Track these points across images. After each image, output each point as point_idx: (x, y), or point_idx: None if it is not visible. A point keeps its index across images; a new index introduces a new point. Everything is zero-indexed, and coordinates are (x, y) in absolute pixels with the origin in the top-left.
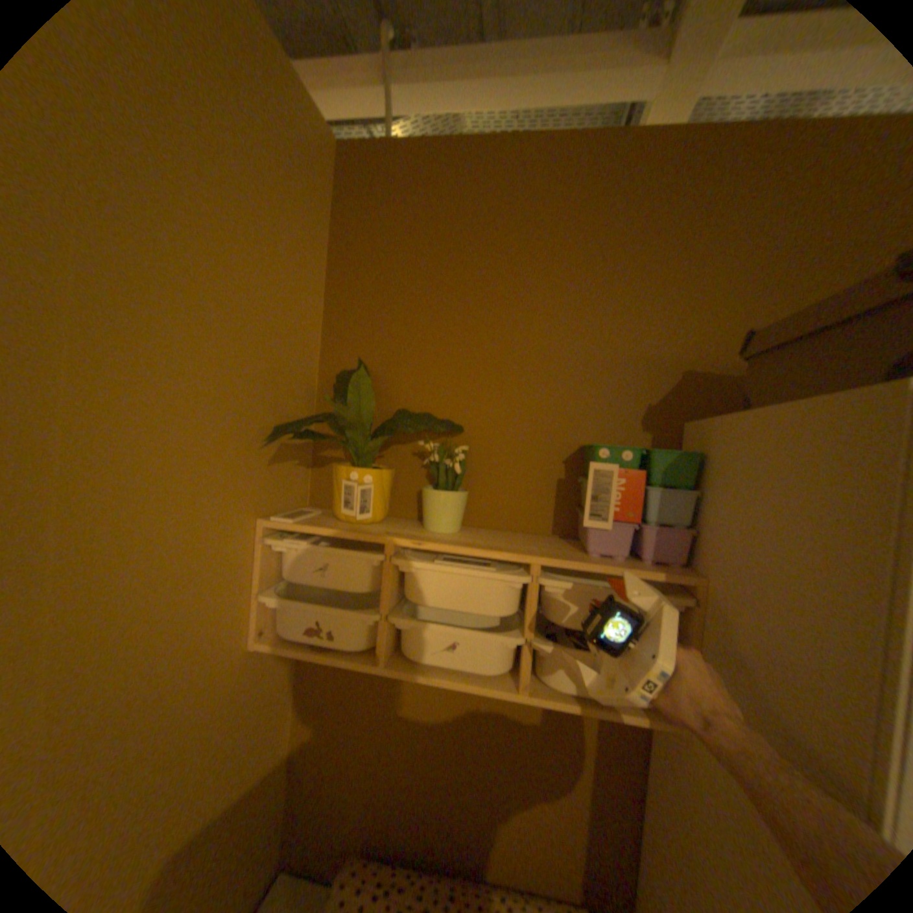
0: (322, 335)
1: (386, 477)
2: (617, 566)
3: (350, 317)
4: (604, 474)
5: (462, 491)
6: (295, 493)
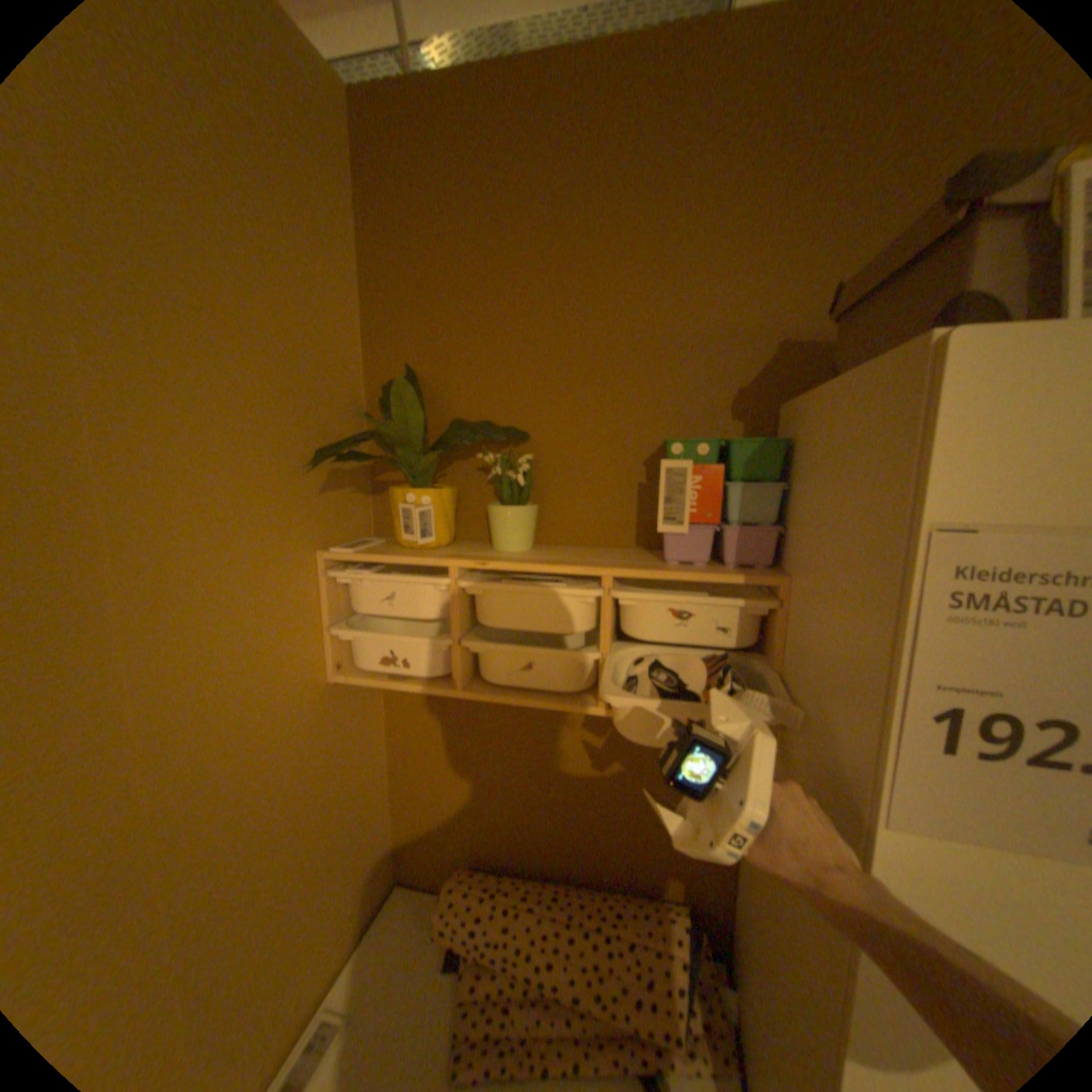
0: (362, 340)
1: (446, 496)
2: (692, 571)
3: (390, 316)
4: (677, 472)
5: (529, 505)
6: (355, 523)
